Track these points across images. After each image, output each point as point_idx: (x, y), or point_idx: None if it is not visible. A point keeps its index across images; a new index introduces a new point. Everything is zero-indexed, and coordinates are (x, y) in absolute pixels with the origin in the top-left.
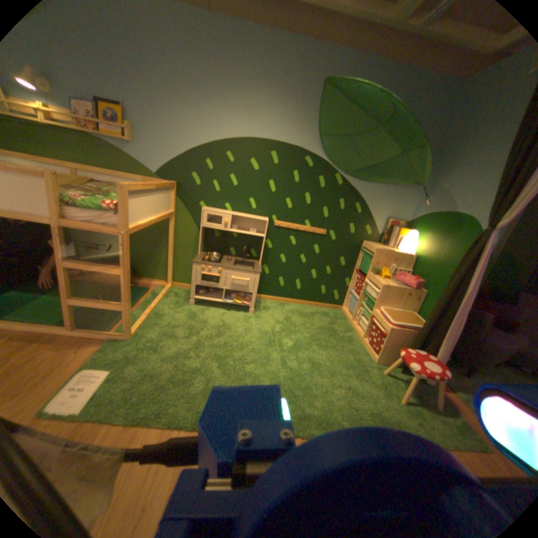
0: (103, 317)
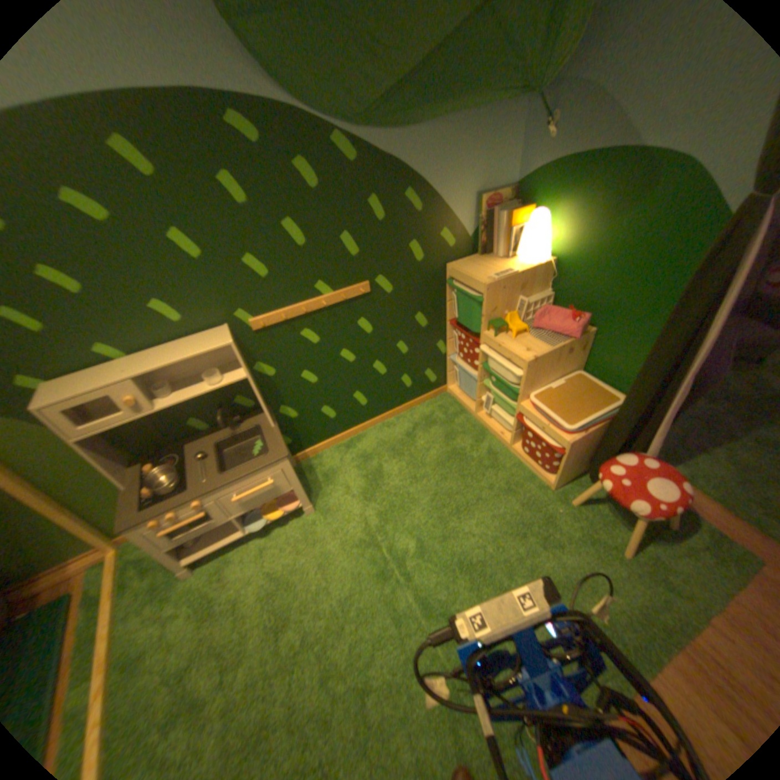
0: None
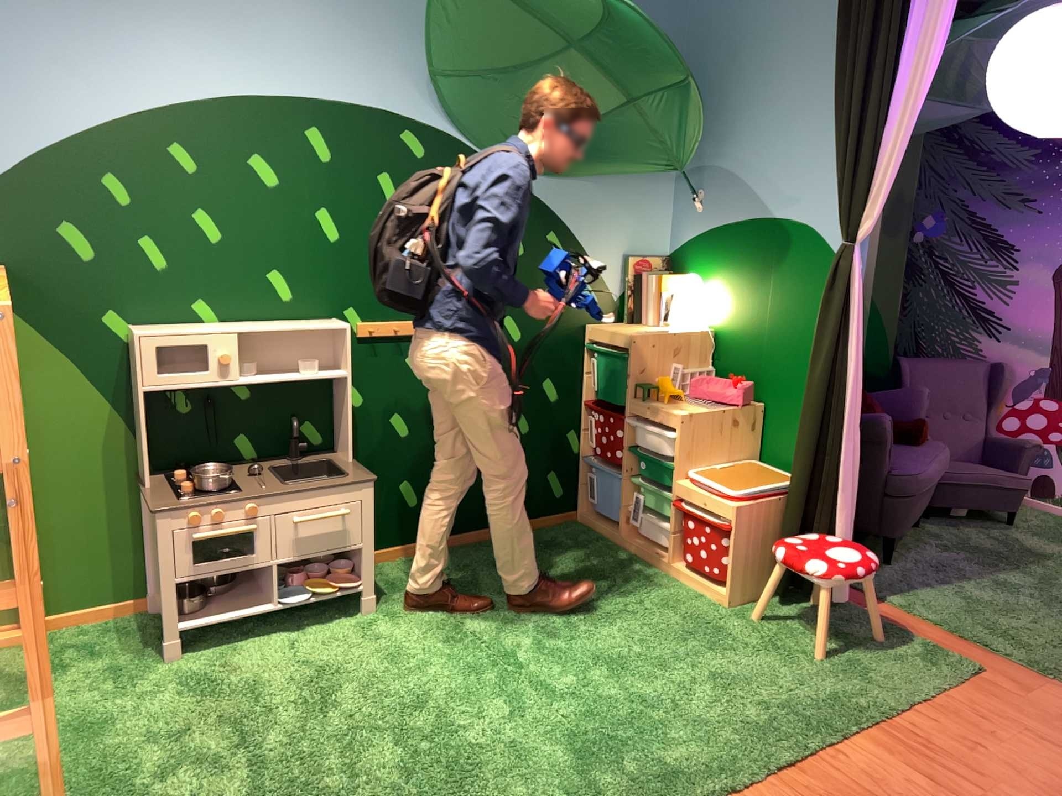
0: None
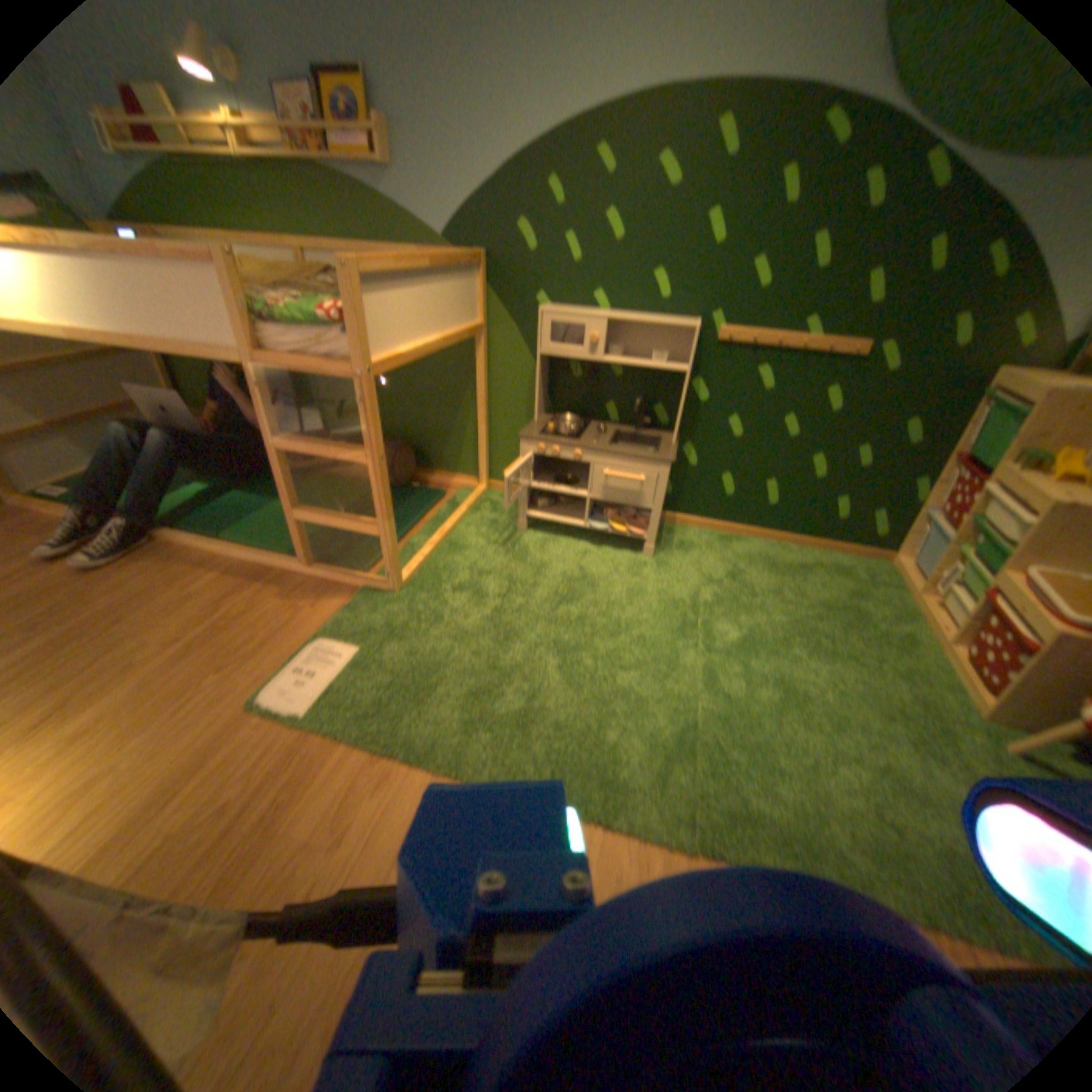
0: (362, 545)
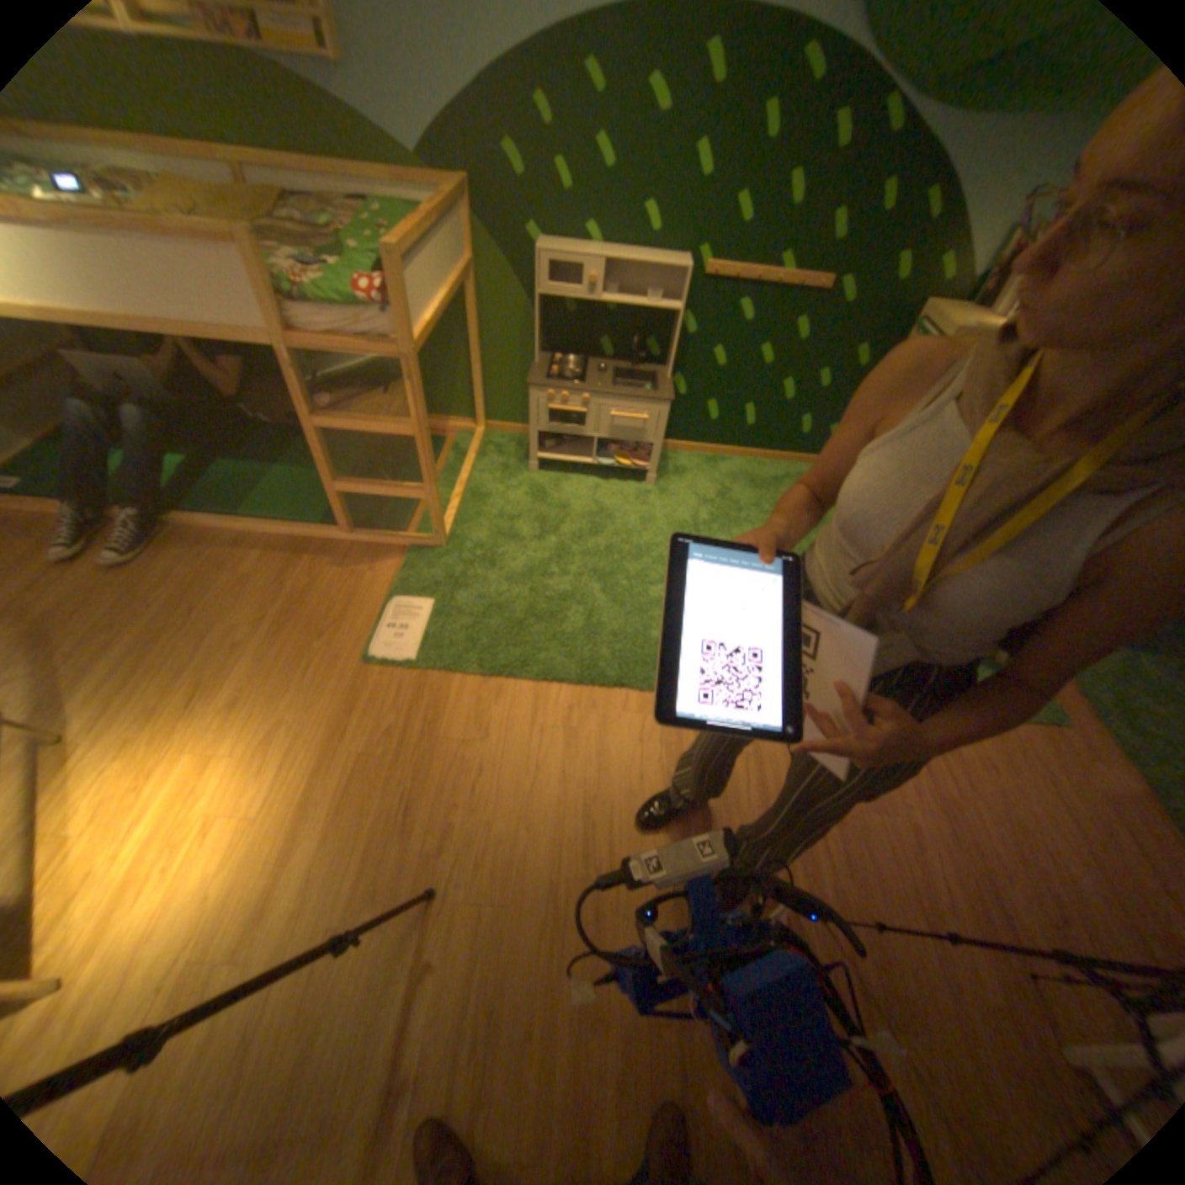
0: (390, 506)
